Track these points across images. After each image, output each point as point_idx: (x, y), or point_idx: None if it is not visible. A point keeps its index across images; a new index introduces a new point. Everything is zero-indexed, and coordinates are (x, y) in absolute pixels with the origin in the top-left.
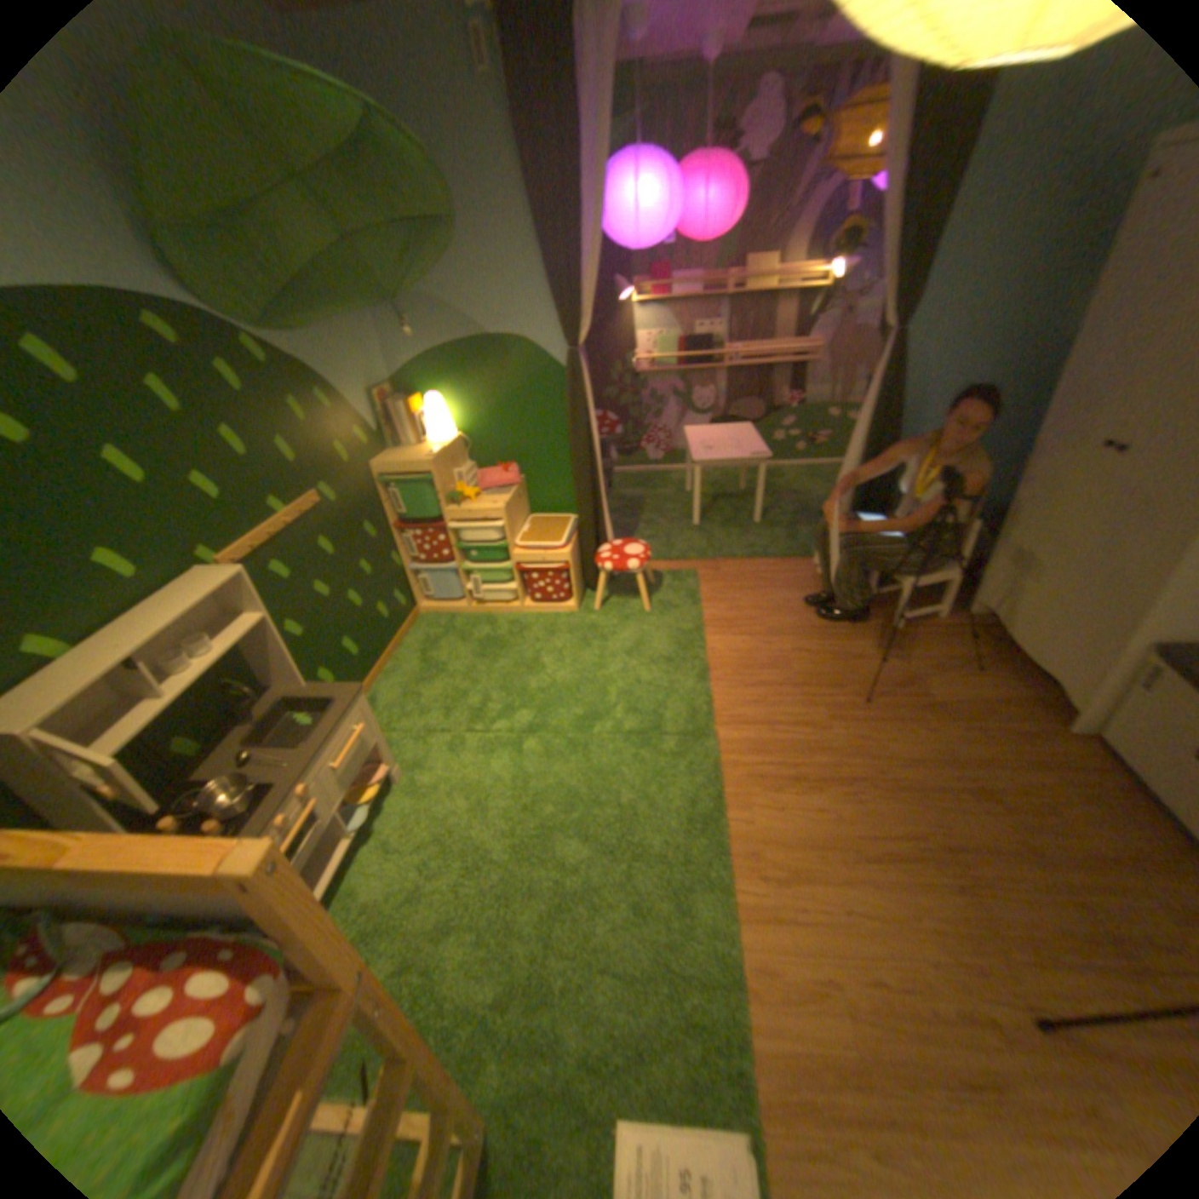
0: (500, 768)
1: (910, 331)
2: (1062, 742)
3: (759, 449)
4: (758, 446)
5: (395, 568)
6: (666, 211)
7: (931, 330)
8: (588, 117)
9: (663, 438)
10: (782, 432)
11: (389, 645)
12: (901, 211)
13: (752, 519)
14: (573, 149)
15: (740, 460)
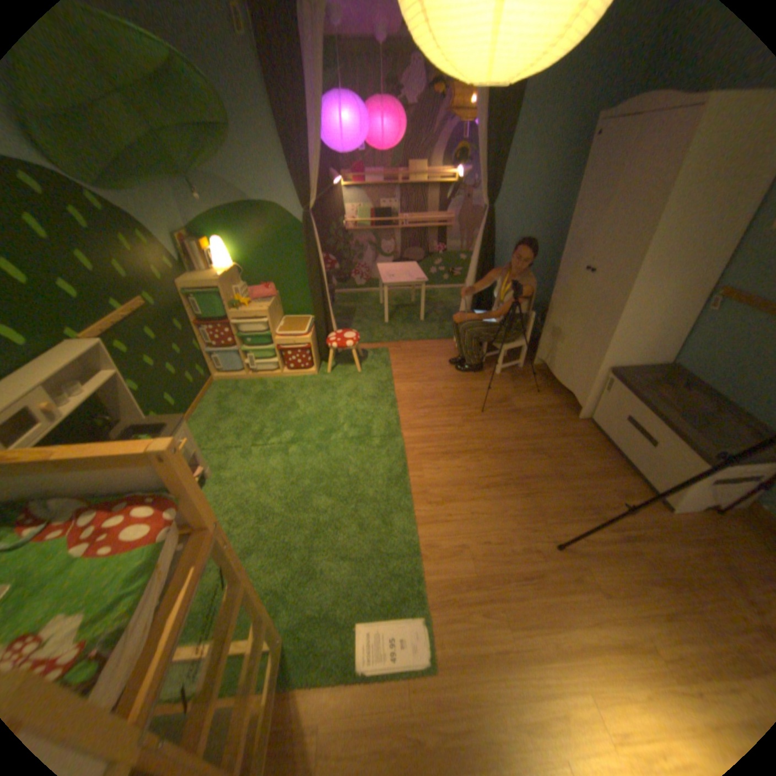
0: (274, 464)
1: (495, 208)
2: (574, 423)
3: (420, 277)
4: (420, 275)
5: (194, 350)
6: (358, 131)
7: (505, 208)
8: (307, 70)
9: (364, 271)
10: (434, 268)
11: (194, 400)
12: (486, 141)
13: (418, 317)
14: (299, 88)
15: (409, 283)
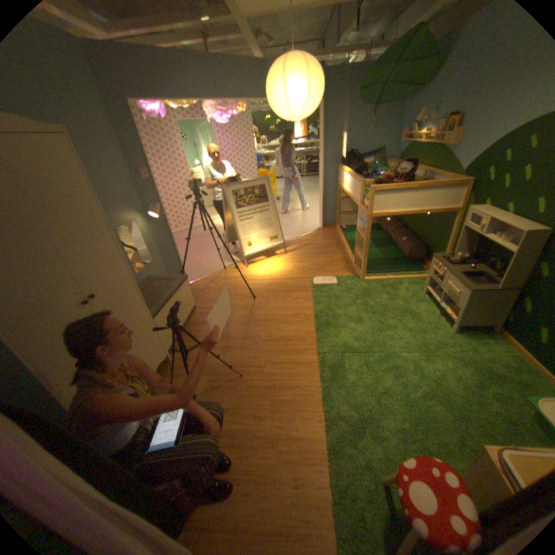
0: (411, 339)
1: None
2: (176, 359)
3: None
4: None
5: None
6: None
7: None
8: None
9: None
10: None
11: None
12: None
13: None
14: None
15: None
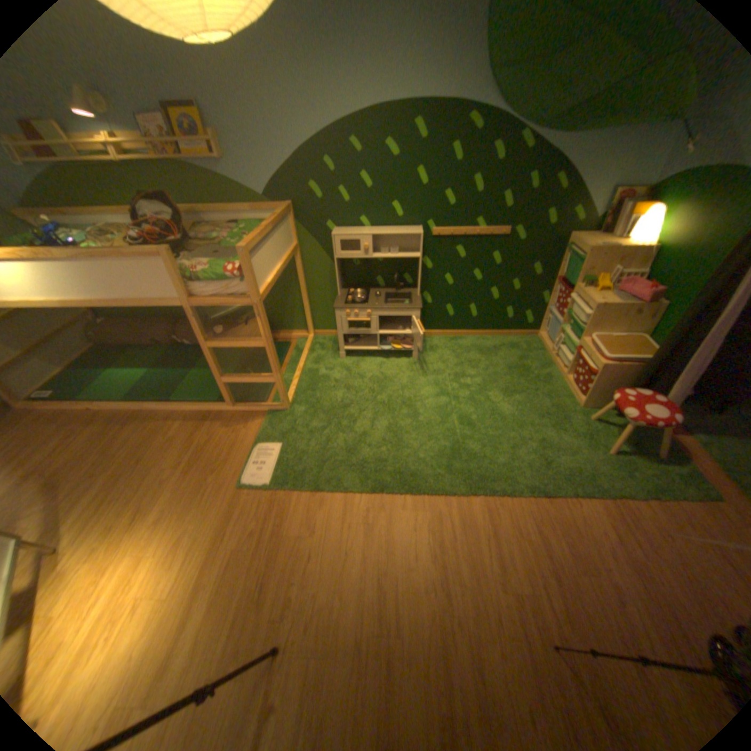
0: (426, 391)
1: None
2: None
3: None
4: None
5: (540, 300)
6: None
7: None
8: None
9: None
10: None
11: (498, 331)
12: None
13: None
14: None
15: None
